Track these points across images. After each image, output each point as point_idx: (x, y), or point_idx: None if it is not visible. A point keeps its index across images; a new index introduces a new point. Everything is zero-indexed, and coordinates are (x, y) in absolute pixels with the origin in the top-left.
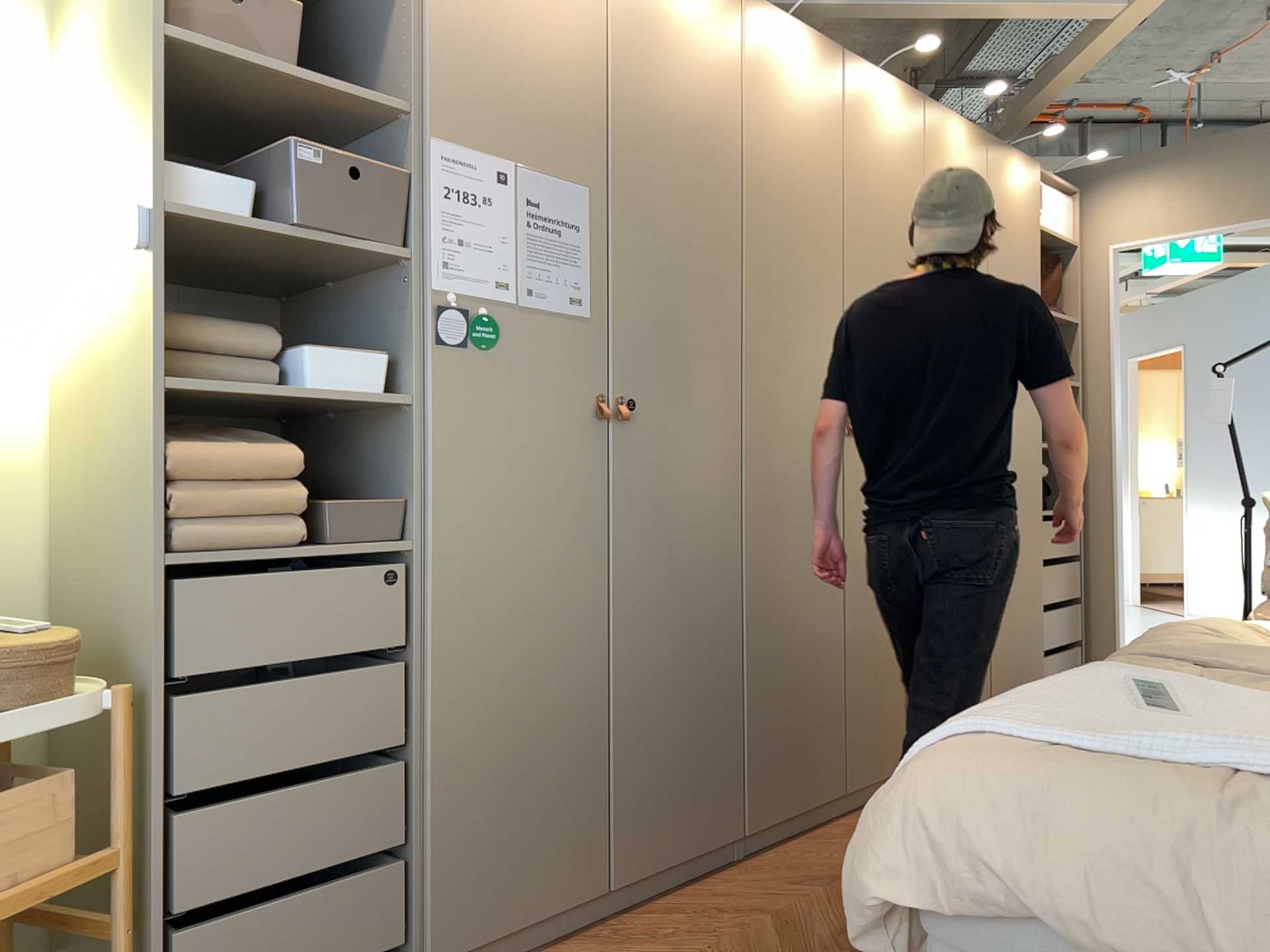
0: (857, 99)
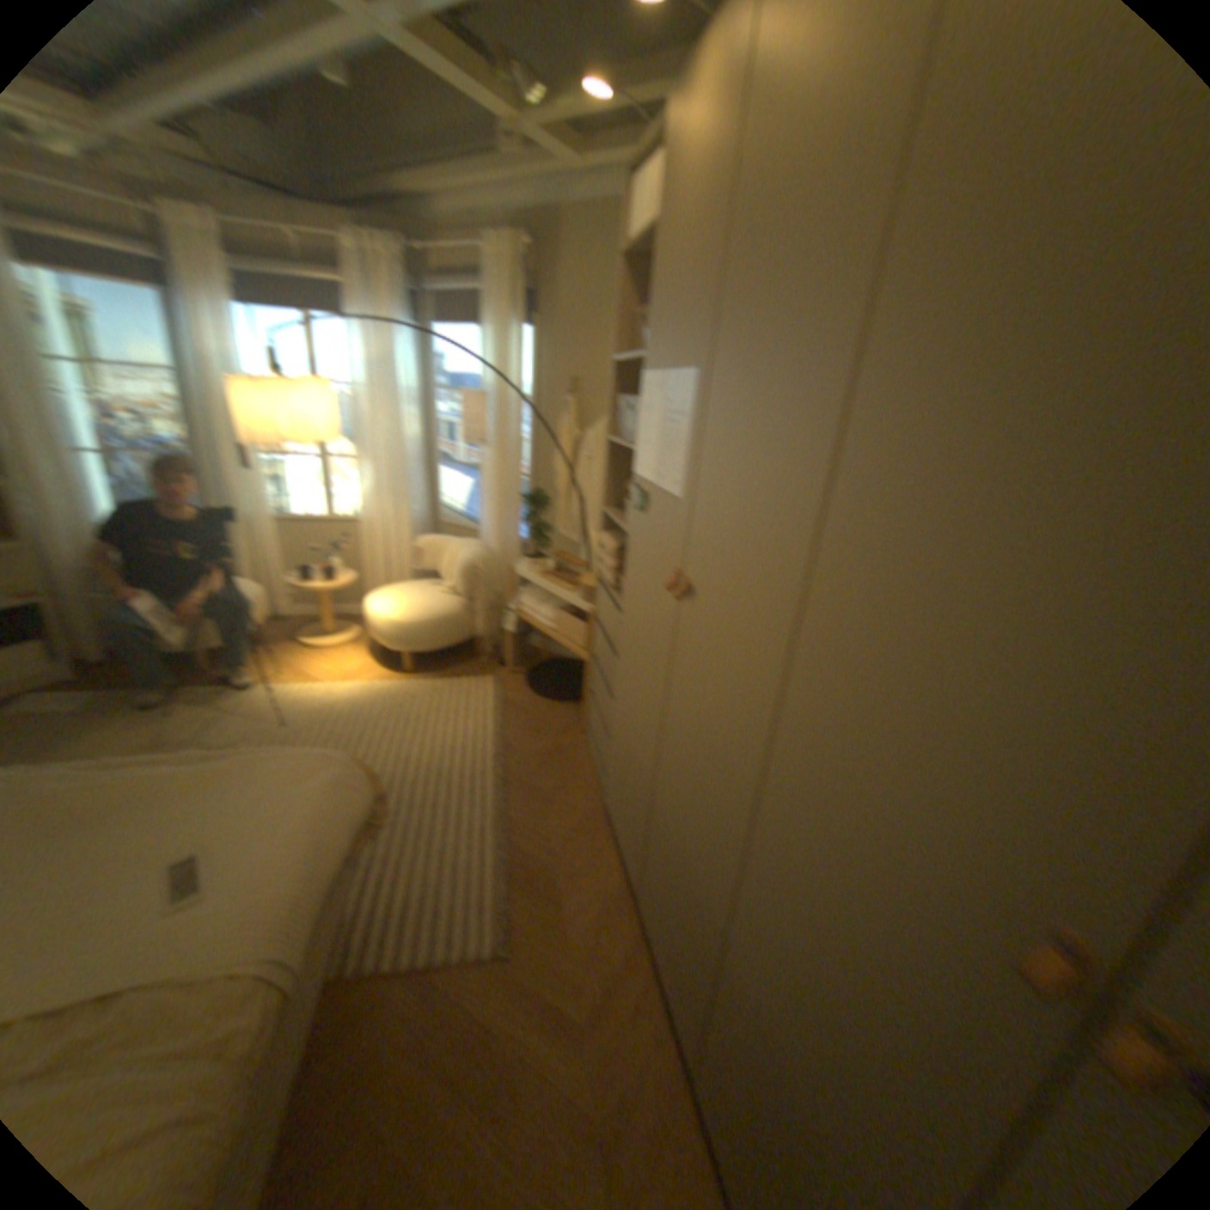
0: None
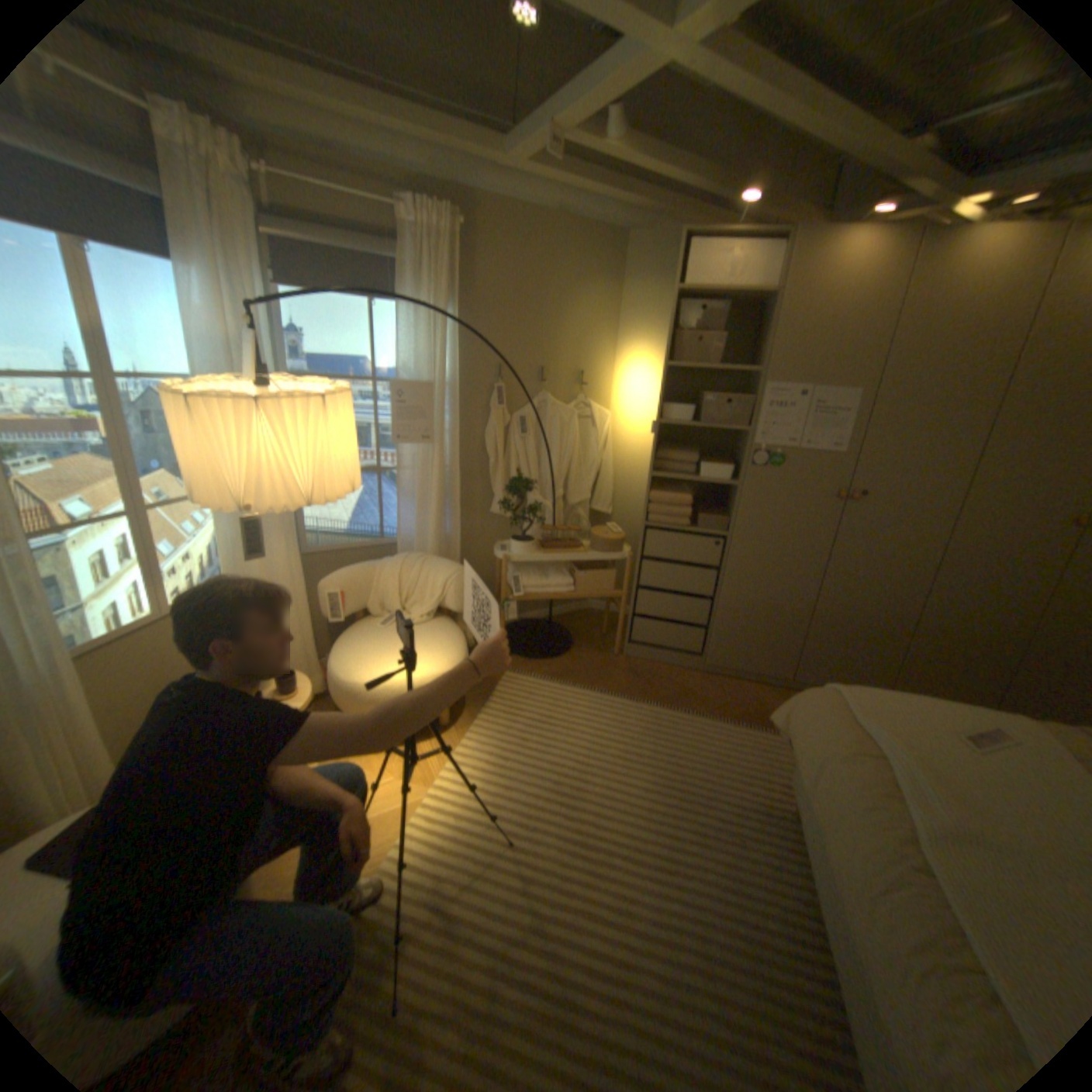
0: None
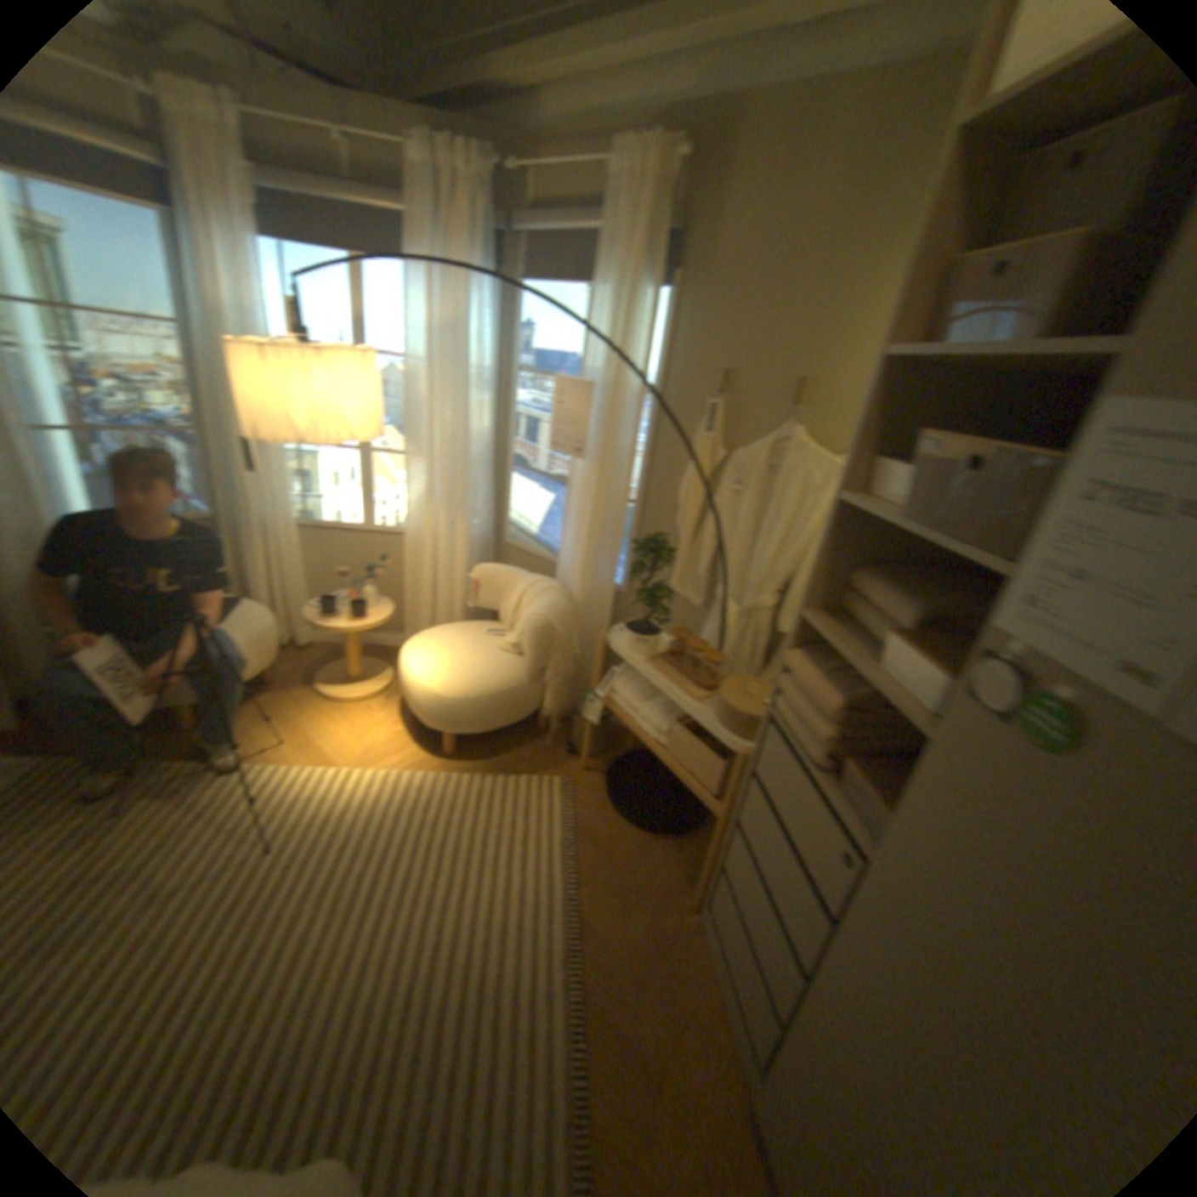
0: None
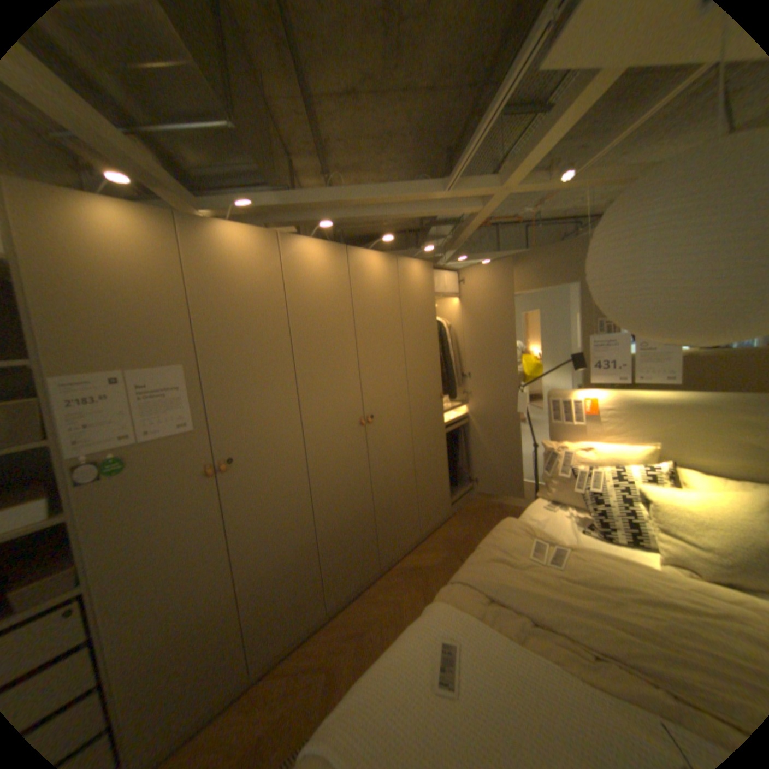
0: (356, 269)
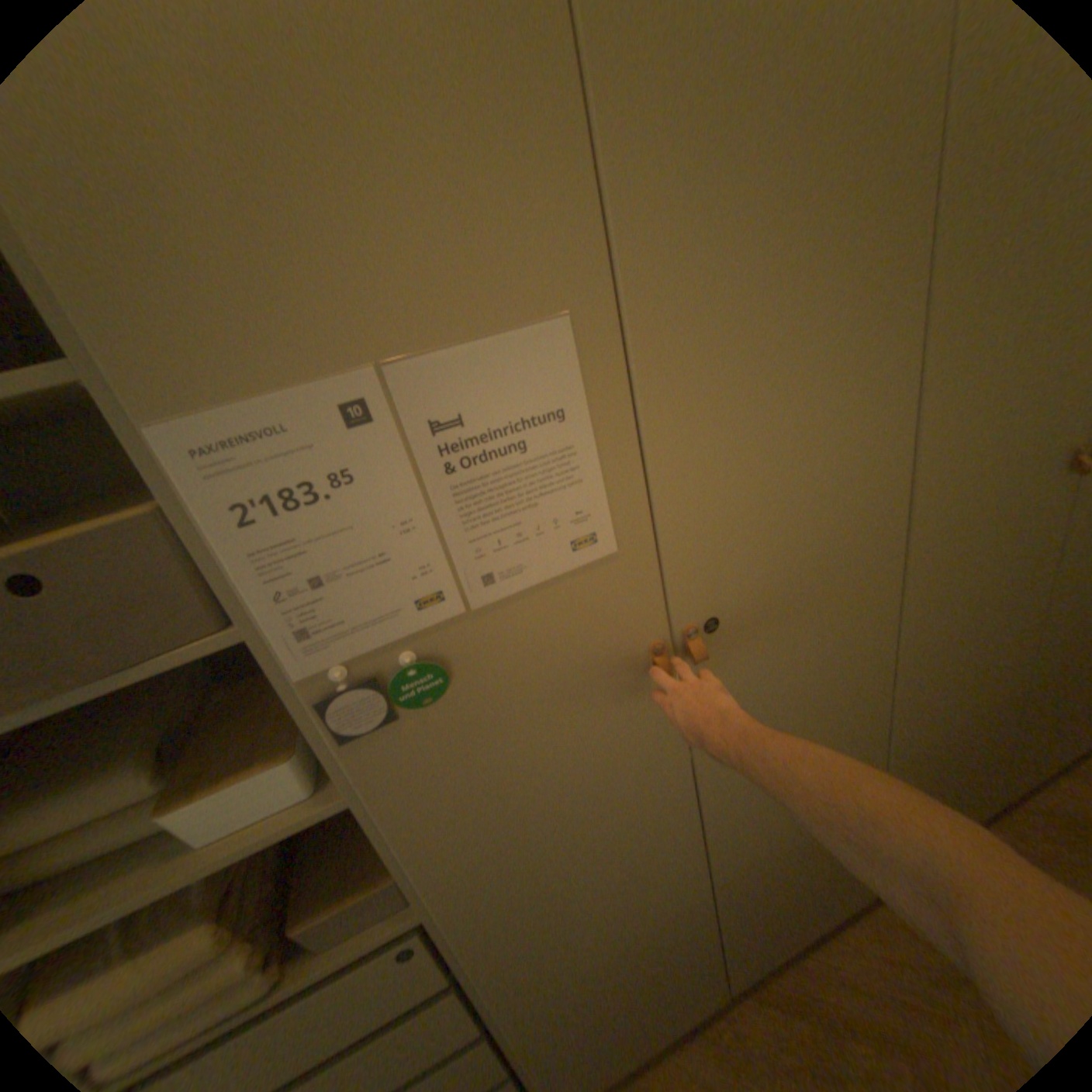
0: None
